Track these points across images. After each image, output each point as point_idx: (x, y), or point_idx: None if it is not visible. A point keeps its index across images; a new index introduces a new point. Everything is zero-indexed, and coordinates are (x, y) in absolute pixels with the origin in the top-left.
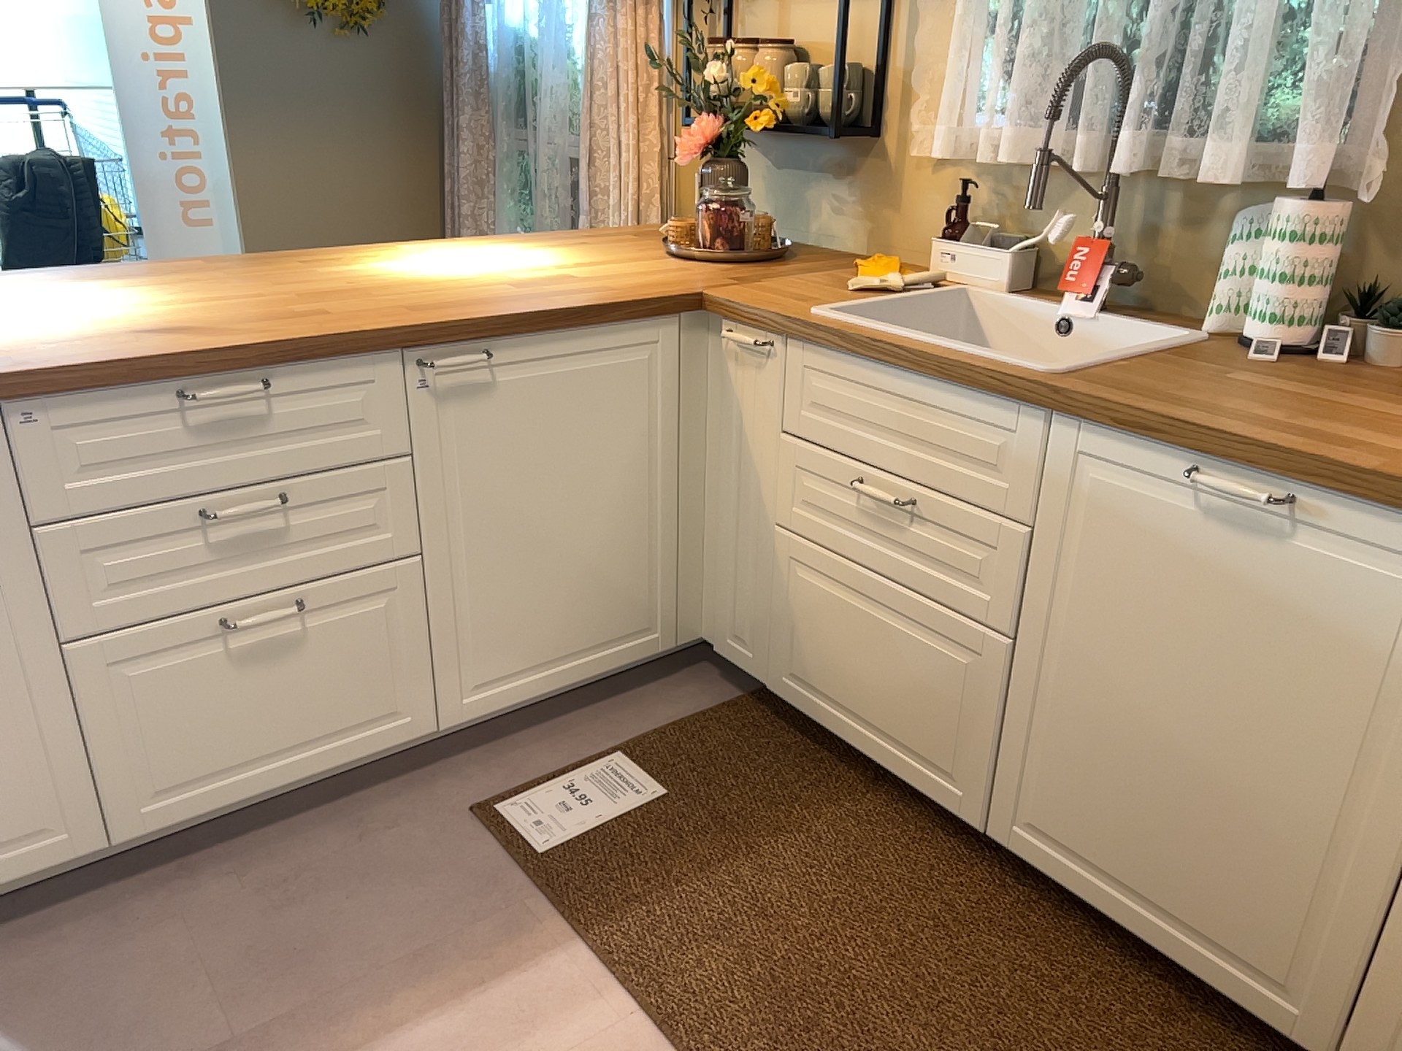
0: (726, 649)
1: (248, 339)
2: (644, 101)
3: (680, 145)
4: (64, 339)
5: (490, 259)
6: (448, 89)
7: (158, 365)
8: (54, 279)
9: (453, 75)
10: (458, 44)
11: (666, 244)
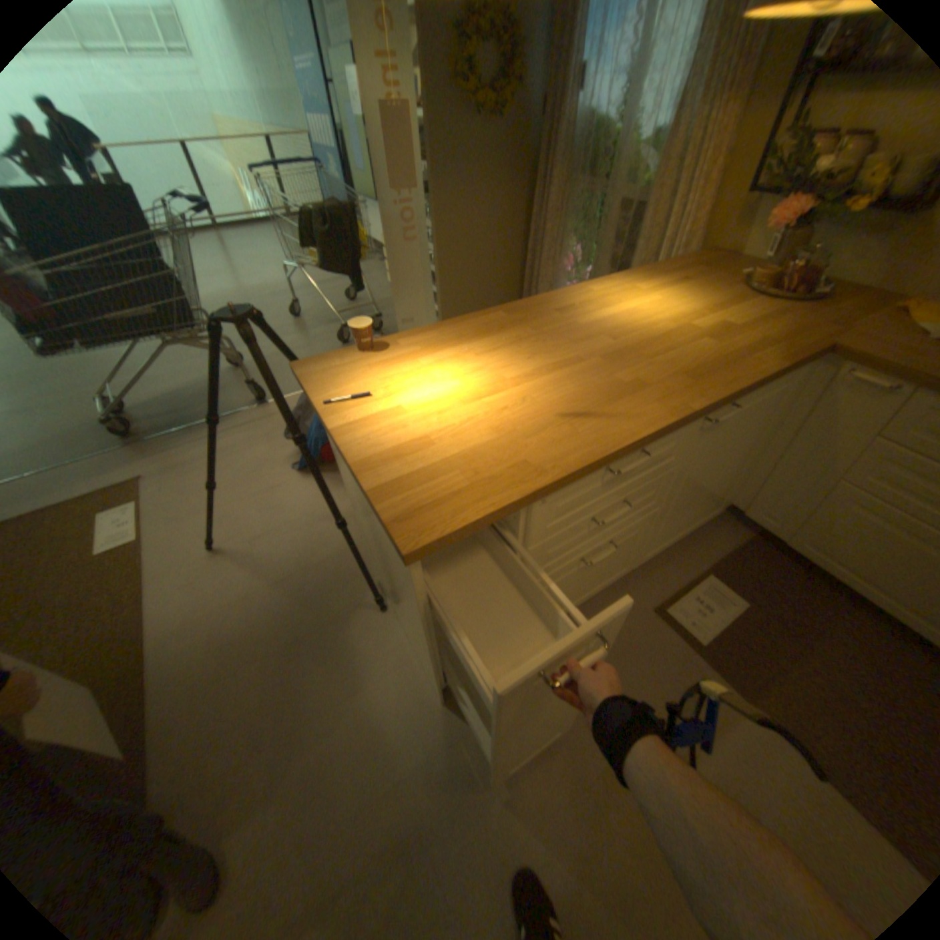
0: (759, 518)
1: (639, 426)
2: (712, 167)
3: (775, 213)
4: (528, 428)
5: (657, 301)
6: (542, 150)
7: (607, 458)
8: (442, 339)
9: (547, 140)
10: (556, 119)
11: (753, 283)
